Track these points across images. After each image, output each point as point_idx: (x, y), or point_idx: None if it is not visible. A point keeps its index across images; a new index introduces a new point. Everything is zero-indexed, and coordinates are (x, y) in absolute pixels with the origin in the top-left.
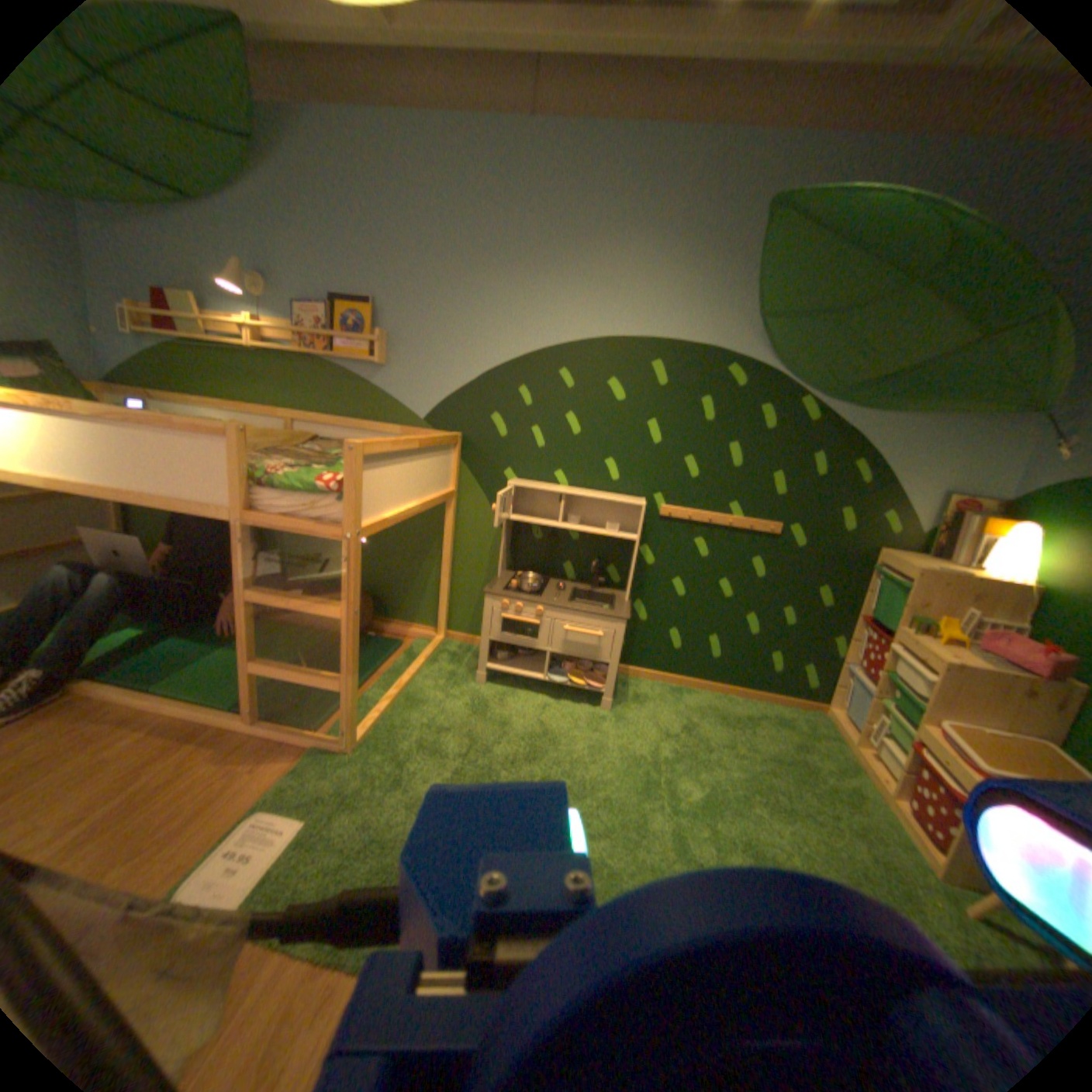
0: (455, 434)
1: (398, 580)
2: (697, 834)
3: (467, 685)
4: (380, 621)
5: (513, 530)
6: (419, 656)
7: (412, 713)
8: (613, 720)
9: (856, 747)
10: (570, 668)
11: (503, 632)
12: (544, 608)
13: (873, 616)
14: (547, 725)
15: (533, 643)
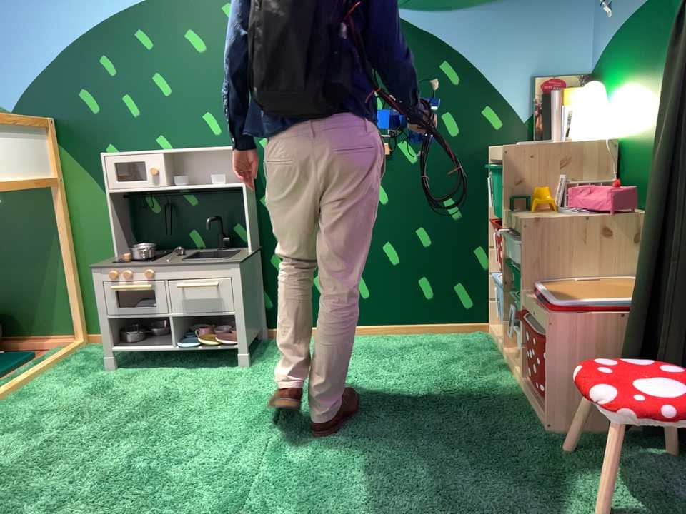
0: (46, 119)
1: (27, 291)
2: (301, 444)
3: (95, 376)
4: (17, 340)
5: (132, 210)
6: (47, 360)
7: (19, 407)
8: (251, 376)
9: (505, 349)
10: (205, 335)
11: (127, 311)
12: (155, 271)
13: (493, 213)
14: (174, 392)
15: (155, 313)
